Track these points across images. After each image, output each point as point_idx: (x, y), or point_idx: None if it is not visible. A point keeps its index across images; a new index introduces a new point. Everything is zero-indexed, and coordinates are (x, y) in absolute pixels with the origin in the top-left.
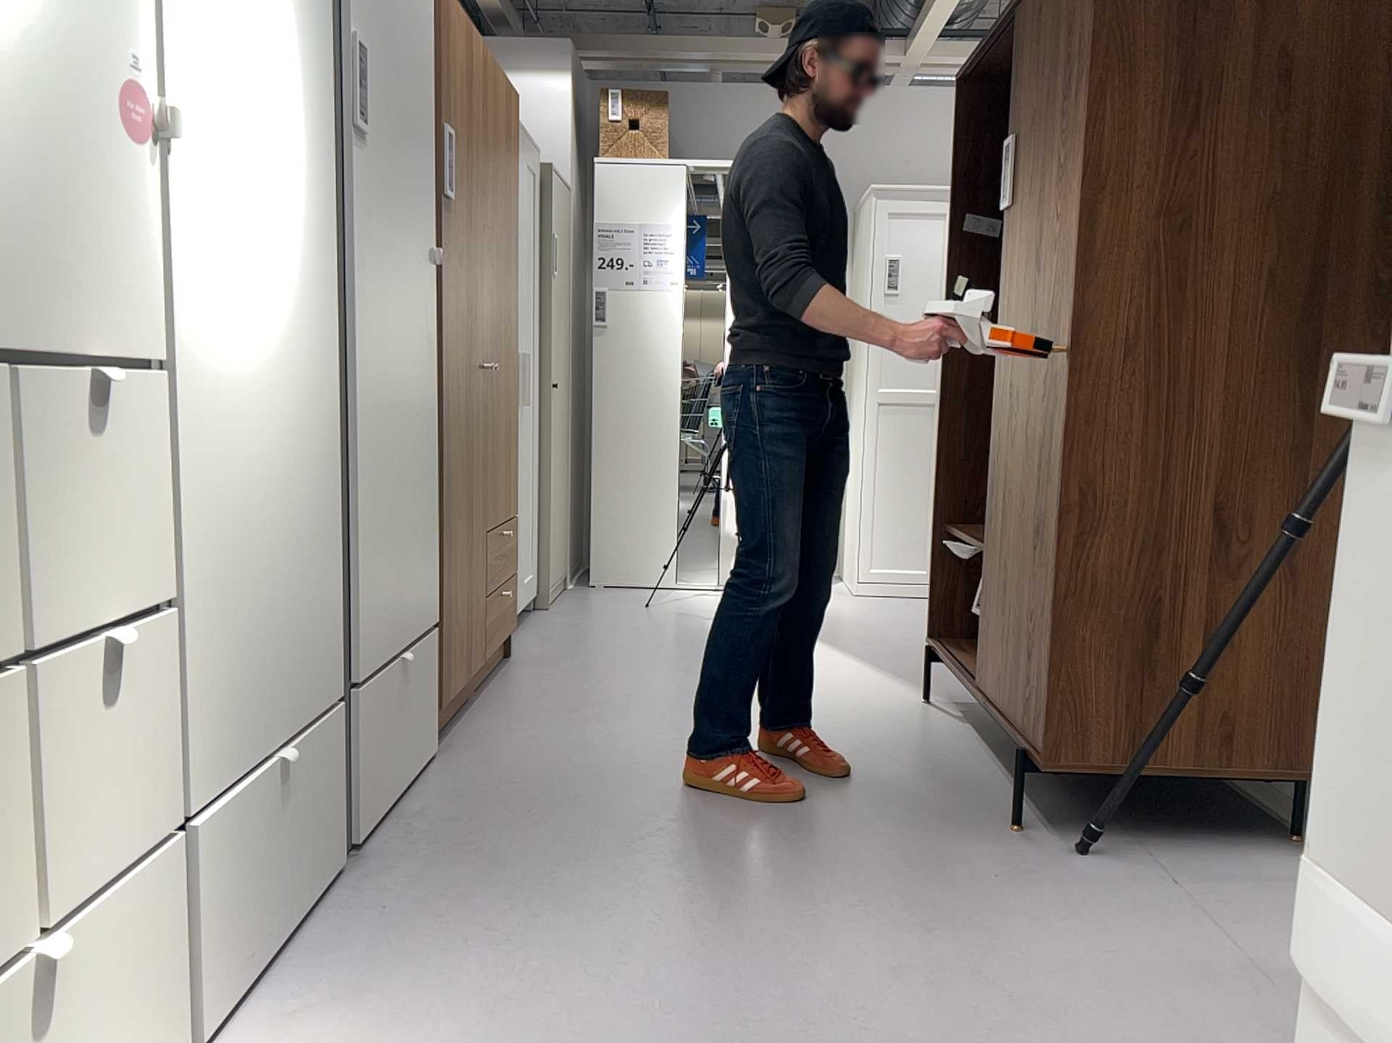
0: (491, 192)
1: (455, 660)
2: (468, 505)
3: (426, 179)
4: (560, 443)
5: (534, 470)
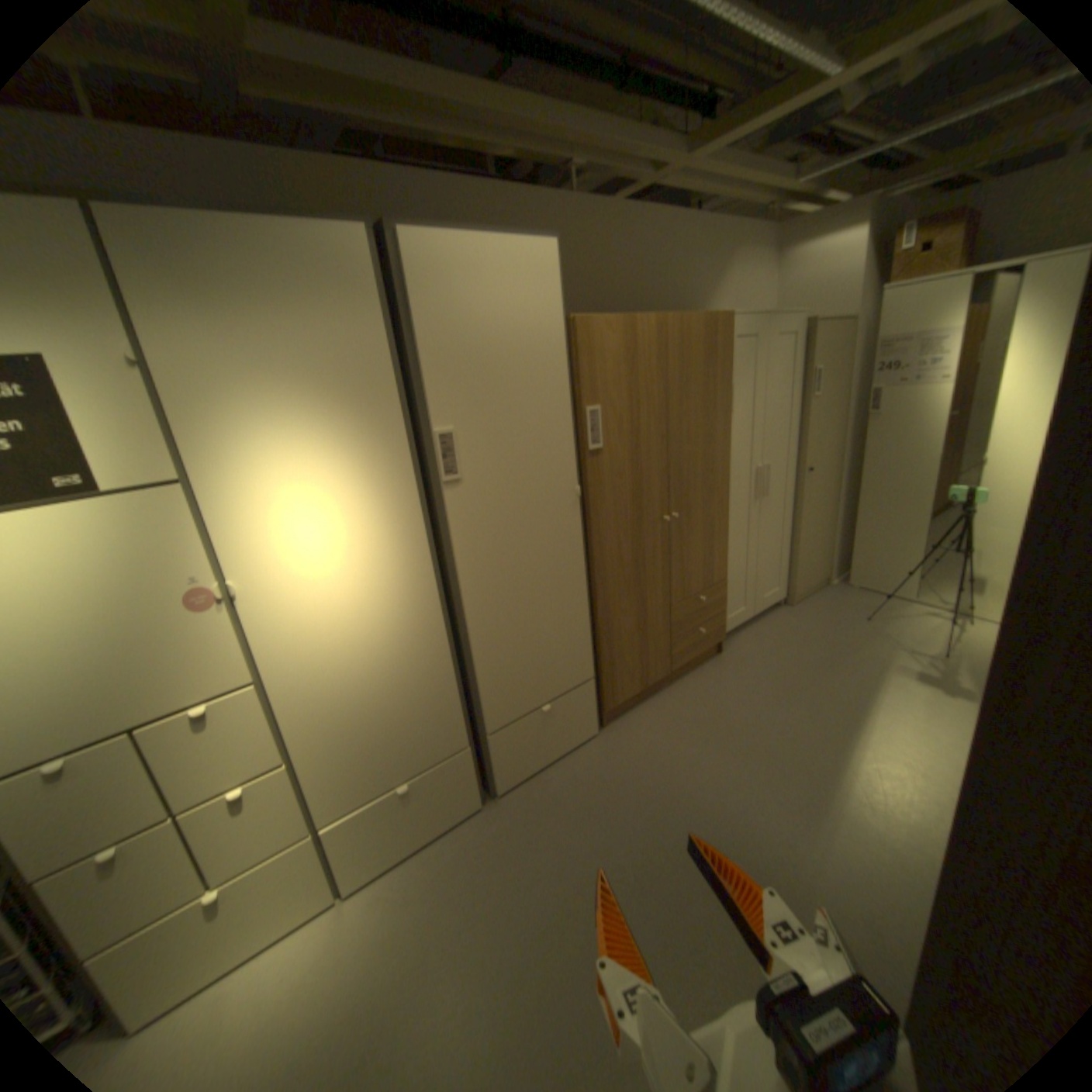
0: (676, 406)
1: (624, 684)
2: (642, 603)
3: (561, 453)
4: (823, 501)
5: (786, 527)
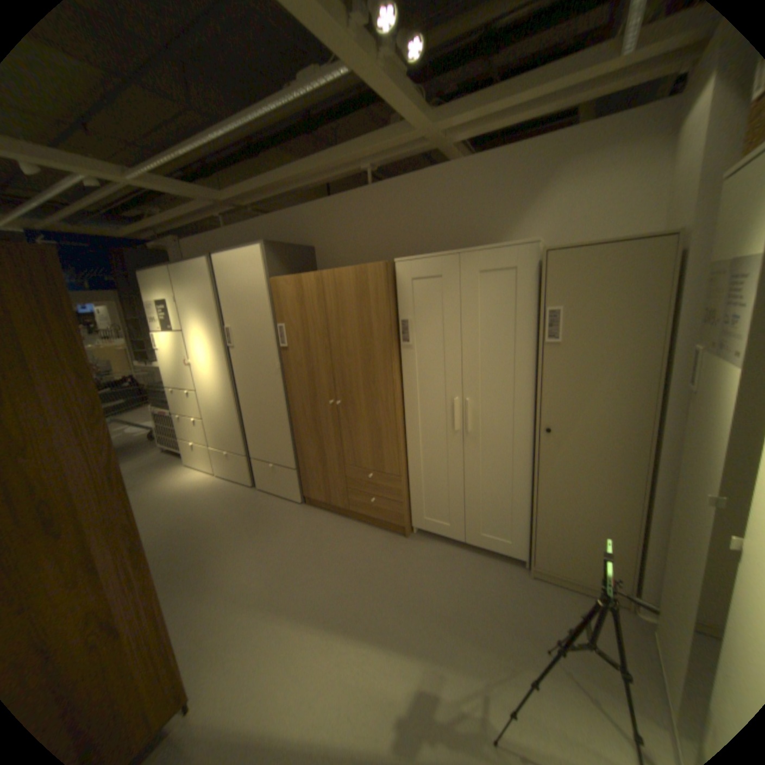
0: (335, 331)
1: (314, 489)
2: (322, 447)
3: (269, 346)
4: (595, 483)
5: (519, 480)
